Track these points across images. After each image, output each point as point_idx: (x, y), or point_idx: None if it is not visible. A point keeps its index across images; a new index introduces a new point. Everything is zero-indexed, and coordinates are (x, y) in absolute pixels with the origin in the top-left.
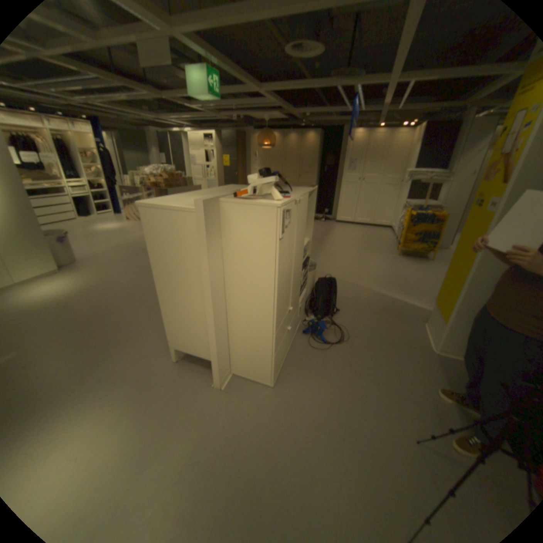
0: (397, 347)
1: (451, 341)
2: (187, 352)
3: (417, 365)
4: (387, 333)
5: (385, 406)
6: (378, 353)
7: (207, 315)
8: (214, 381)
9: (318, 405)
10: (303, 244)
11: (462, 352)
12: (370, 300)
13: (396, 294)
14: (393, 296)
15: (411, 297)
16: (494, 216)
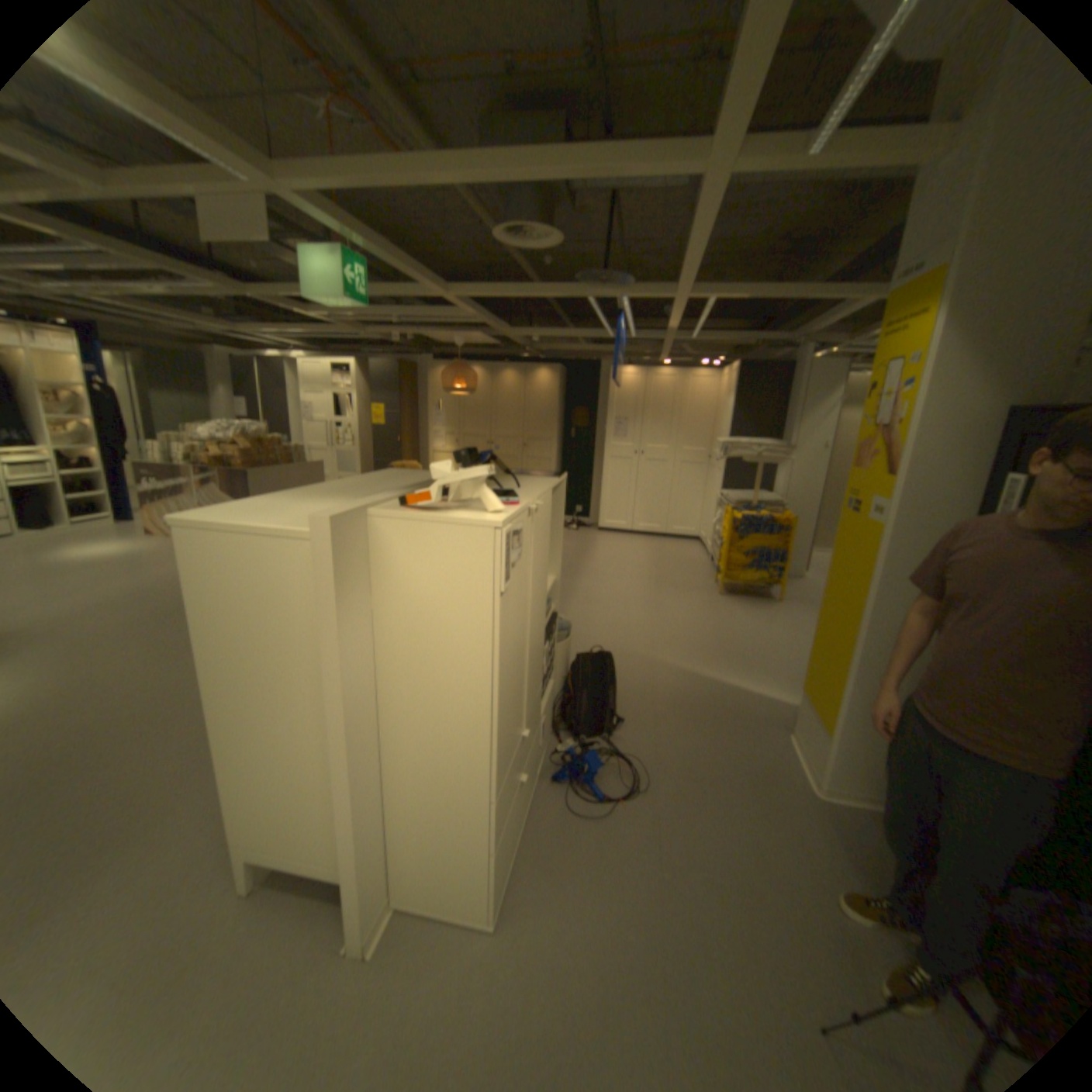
0: (745, 796)
1: (843, 772)
2: (276, 869)
3: (788, 832)
4: (721, 764)
5: (742, 945)
6: (711, 812)
7: (331, 776)
8: (345, 941)
9: (598, 969)
10: (544, 589)
11: (866, 795)
12: (680, 693)
13: (727, 675)
14: (721, 681)
15: (755, 679)
16: (884, 531)
